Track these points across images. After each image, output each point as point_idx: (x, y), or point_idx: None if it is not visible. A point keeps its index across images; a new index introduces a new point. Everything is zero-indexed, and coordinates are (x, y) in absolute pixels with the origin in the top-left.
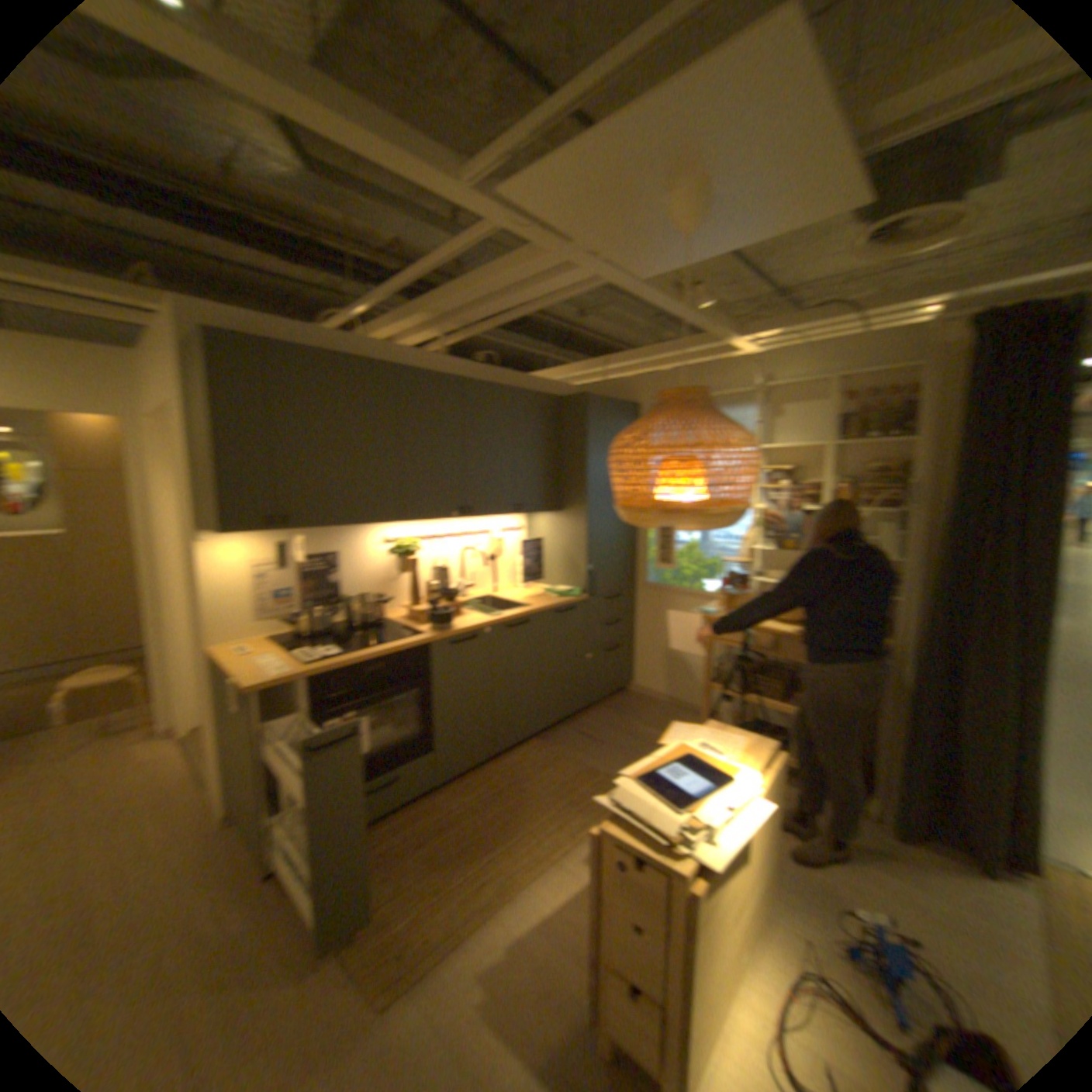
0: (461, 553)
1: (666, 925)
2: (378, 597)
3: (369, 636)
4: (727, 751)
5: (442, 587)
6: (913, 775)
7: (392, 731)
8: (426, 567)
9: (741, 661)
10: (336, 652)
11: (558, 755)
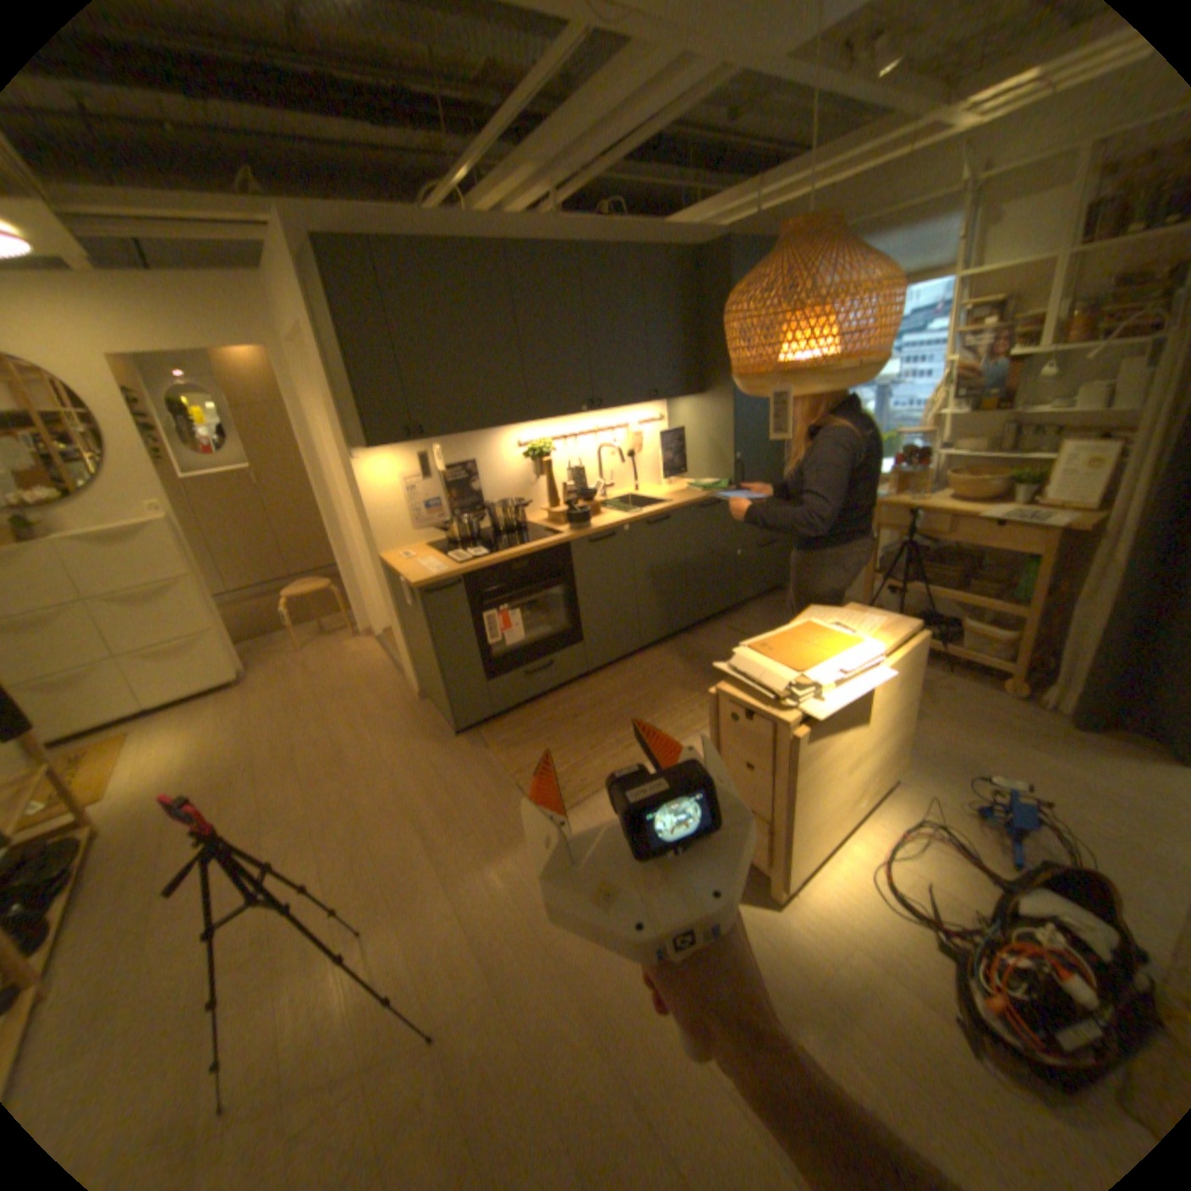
0: (598, 451)
1: (772, 762)
2: (519, 502)
3: (514, 538)
4: (861, 630)
5: (580, 489)
6: (1103, 662)
7: (544, 623)
8: (563, 469)
9: (914, 549)
10: (486, 553)
11: (705, 647)
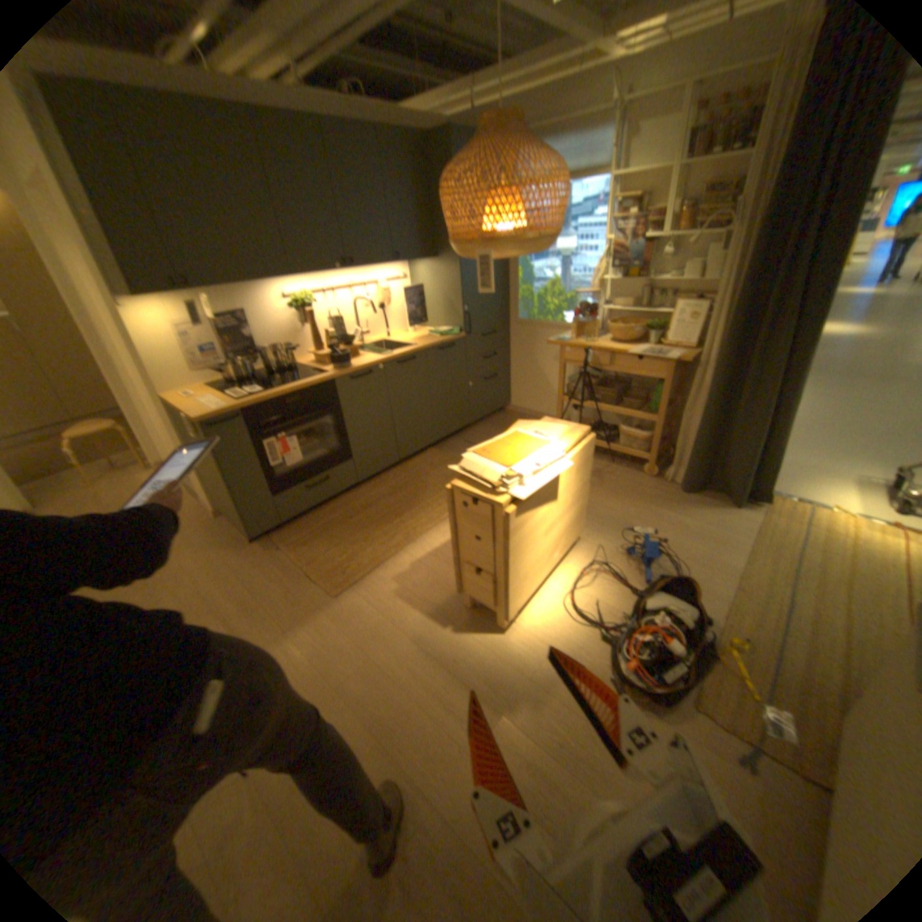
0: (355, 304)
1: (492, 533)
2: (289, 347)
3: (287, 378)
4: (551, 436)
5: (342, 336)
6: (697, 448)
7: (319, 447)
8: (326, 319)
9: (588, 379)
10: (262, 391)
11: (449, 458)
